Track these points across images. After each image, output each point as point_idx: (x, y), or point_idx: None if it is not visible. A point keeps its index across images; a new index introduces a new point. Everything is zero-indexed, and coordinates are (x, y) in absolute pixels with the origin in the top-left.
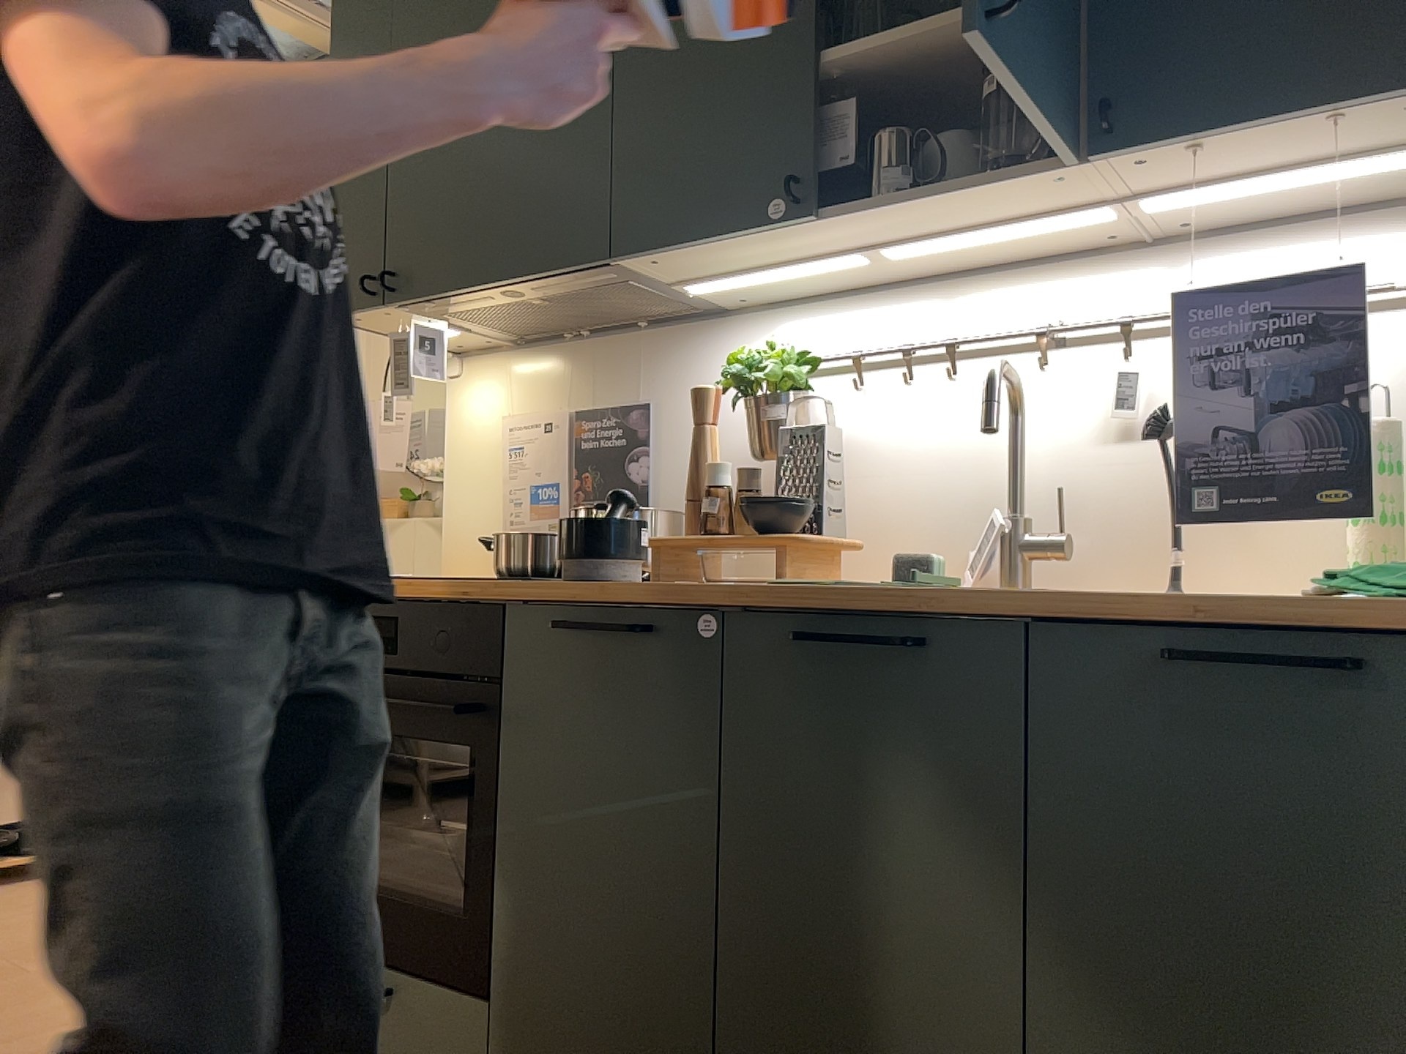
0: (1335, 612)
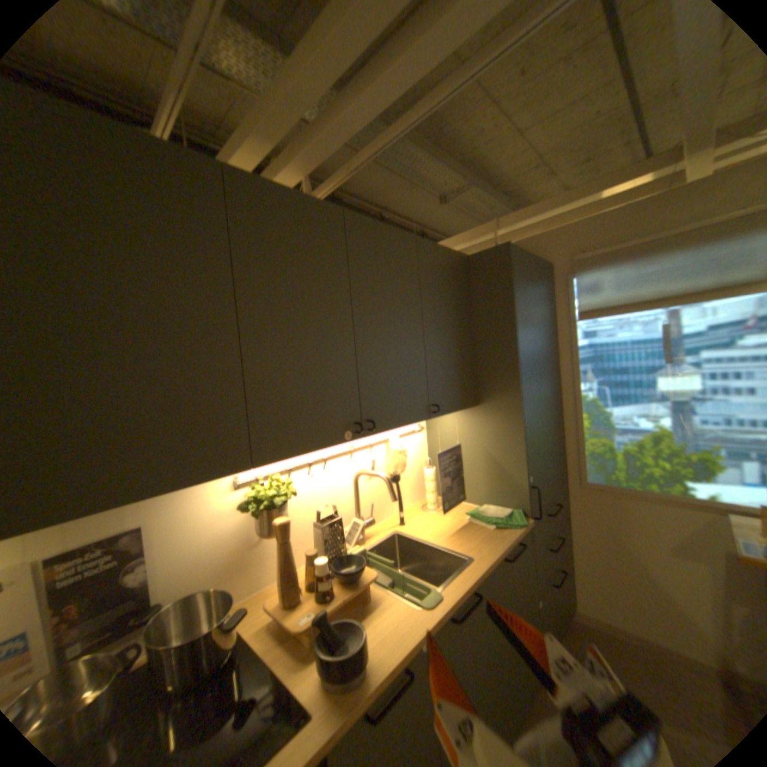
0: (522, 537)
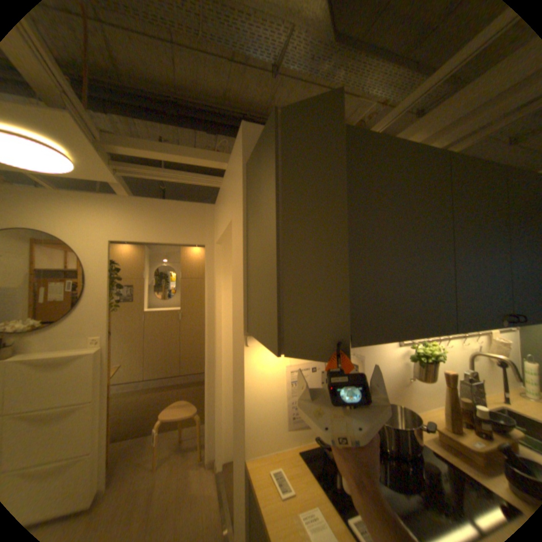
0: None
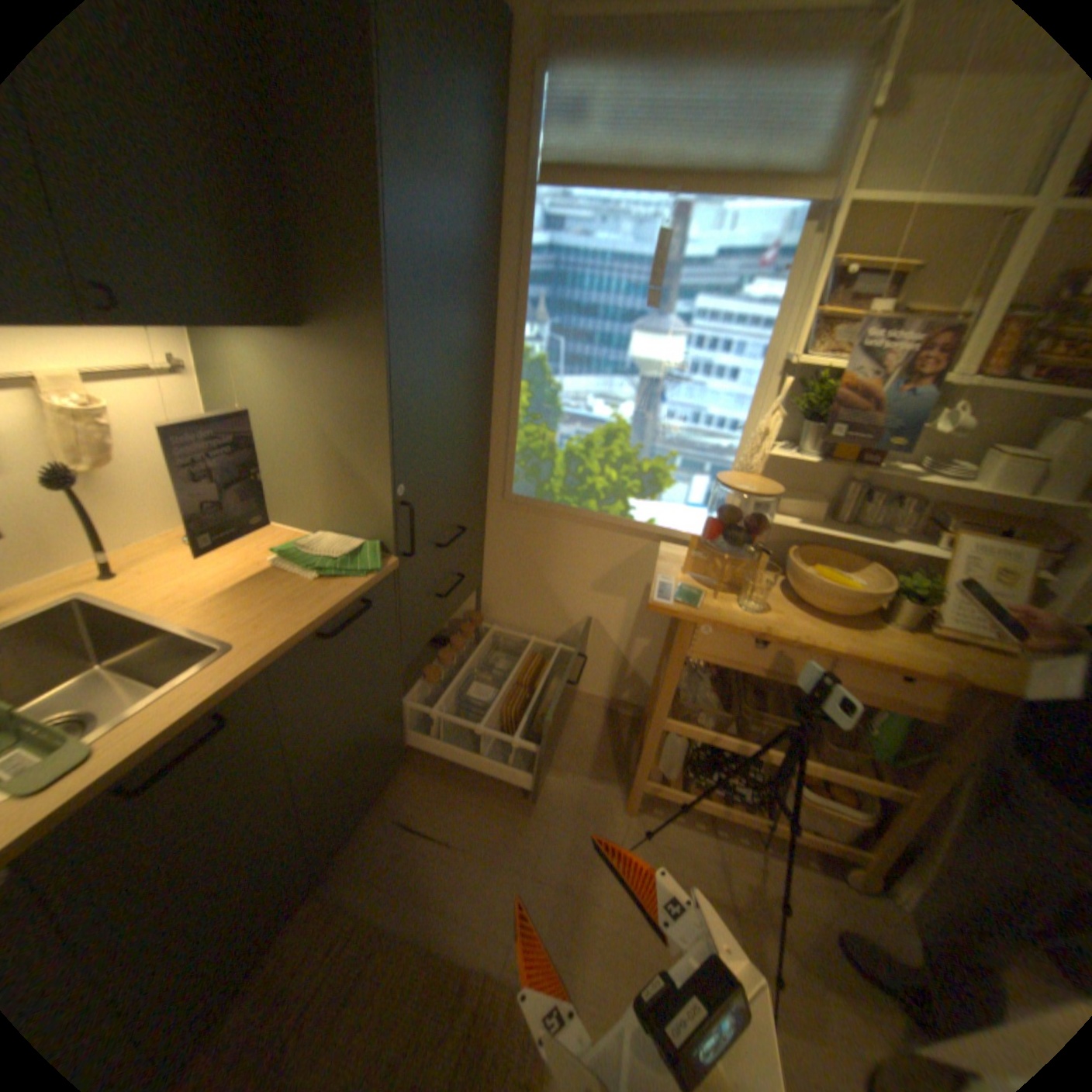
0: (362, 591)
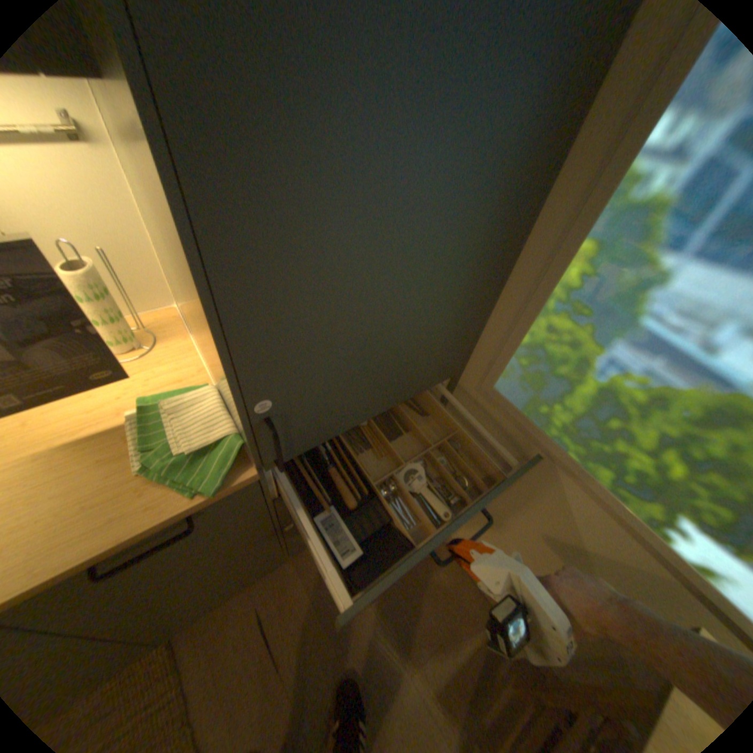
0: (171, 525)
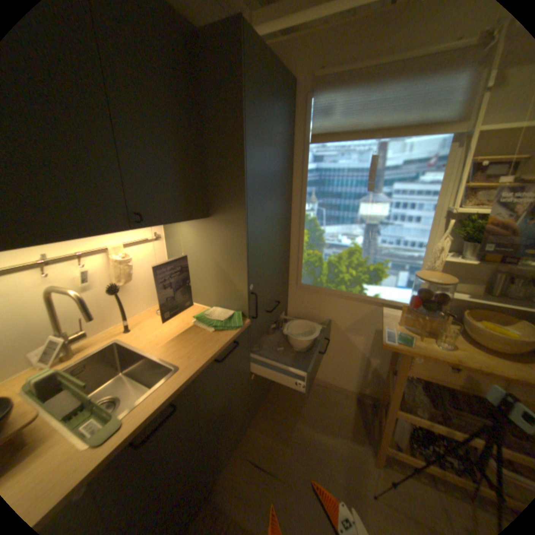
0: (234, 338)
